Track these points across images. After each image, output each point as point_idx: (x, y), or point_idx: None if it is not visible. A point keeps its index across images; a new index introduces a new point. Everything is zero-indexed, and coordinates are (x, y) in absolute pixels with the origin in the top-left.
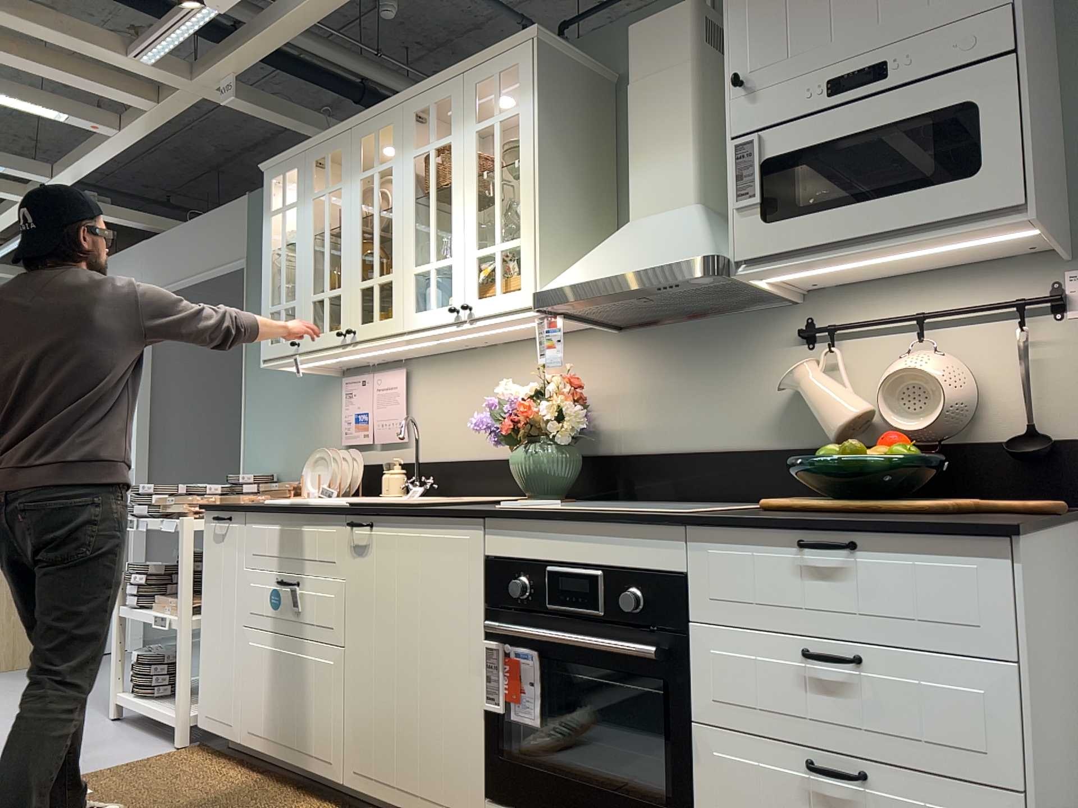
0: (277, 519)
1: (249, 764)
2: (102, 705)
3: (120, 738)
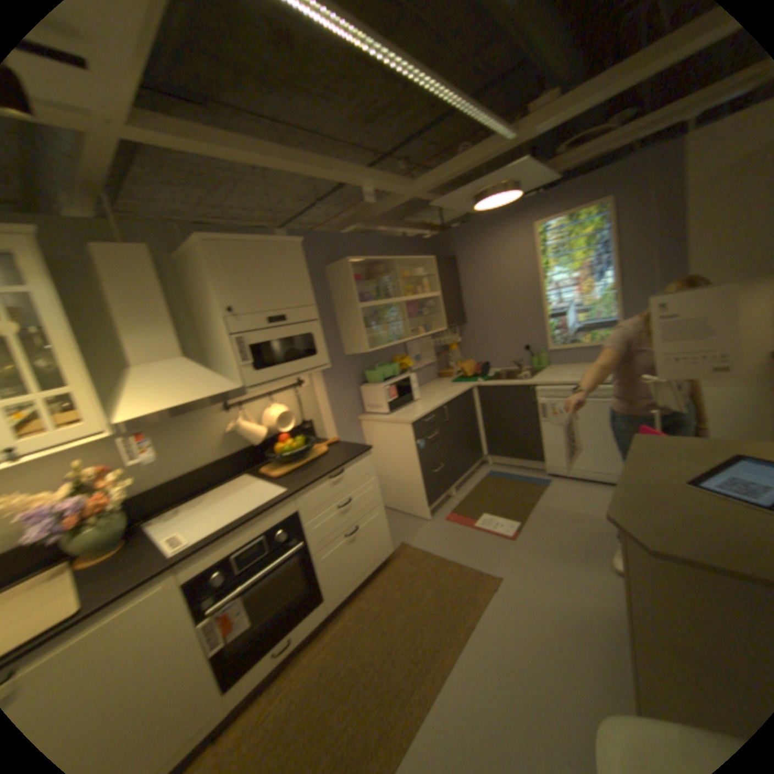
0: None
1: None
2: None
3: None
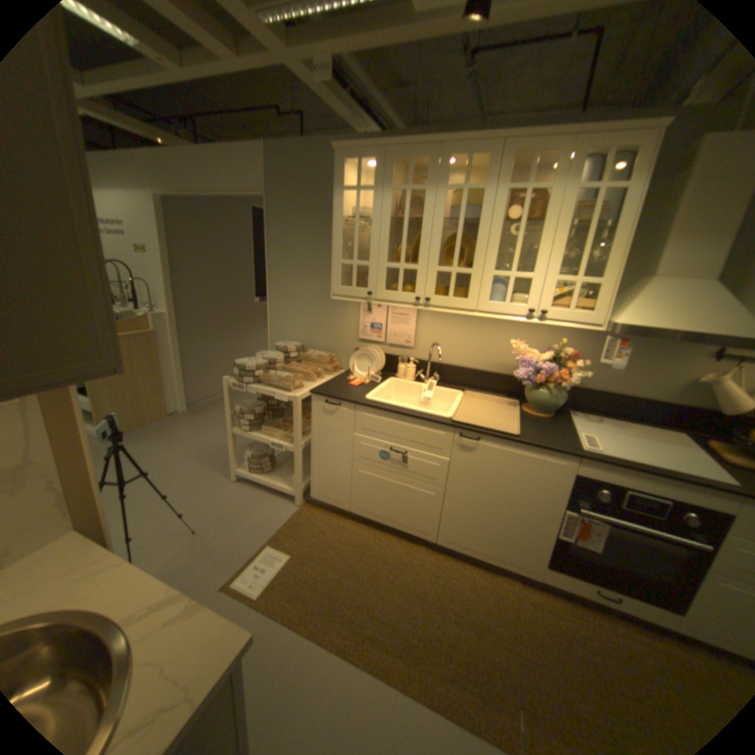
0: (388, 416)
1: (349, 516)
2: (214, 469)
3: (256, 501)
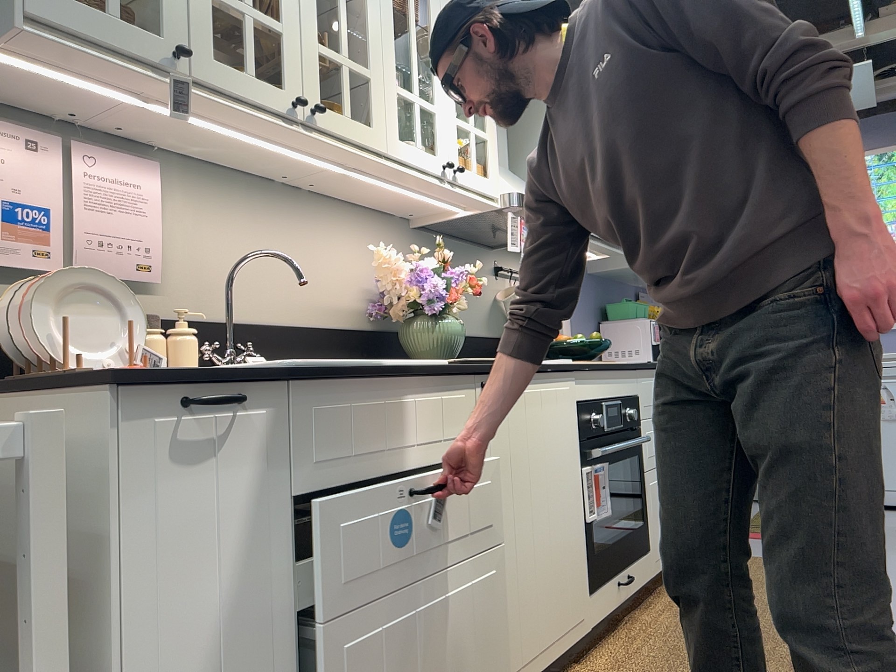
0: (367, 389)
1: None
2: None
3: None
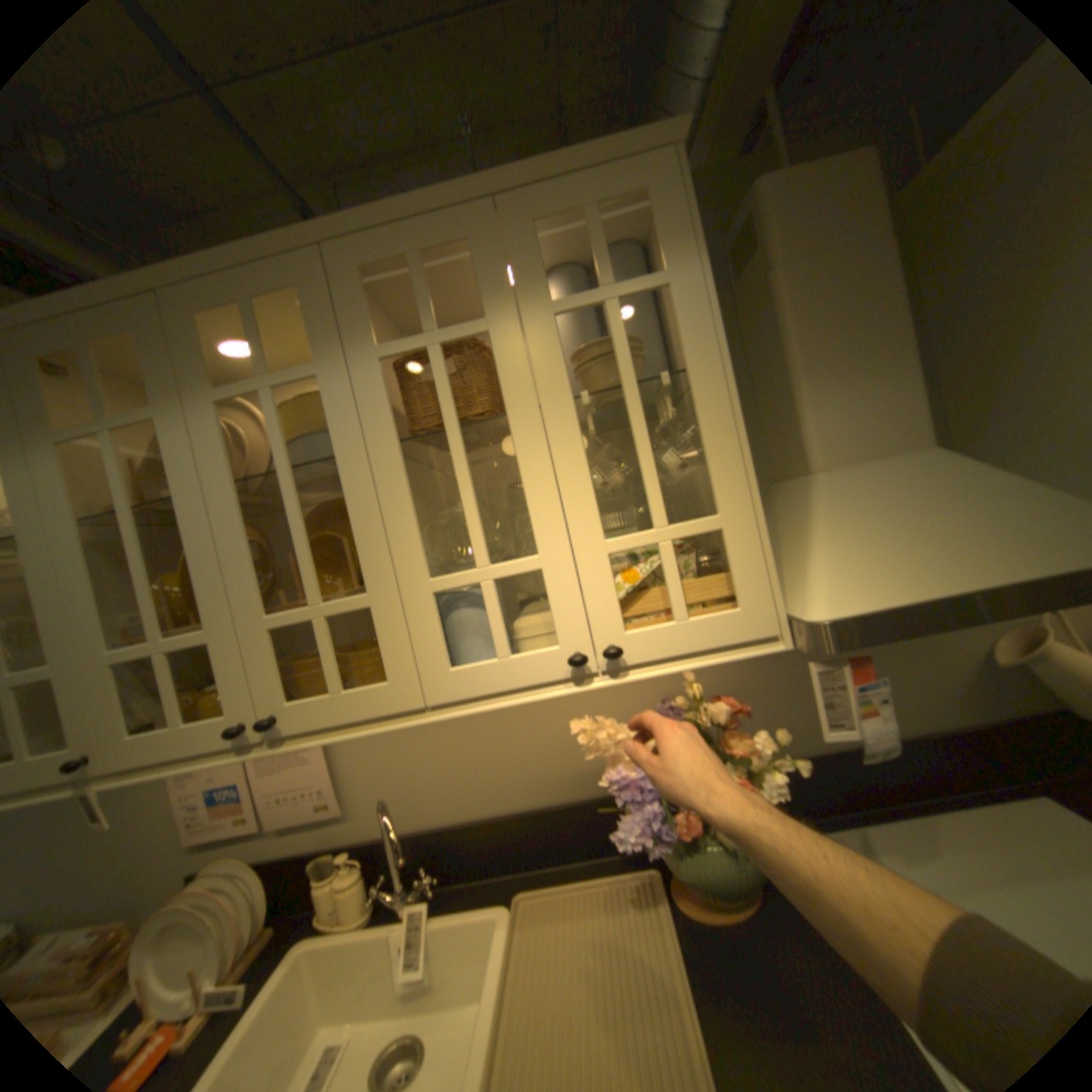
0: None
1: None
2: None
3: None
